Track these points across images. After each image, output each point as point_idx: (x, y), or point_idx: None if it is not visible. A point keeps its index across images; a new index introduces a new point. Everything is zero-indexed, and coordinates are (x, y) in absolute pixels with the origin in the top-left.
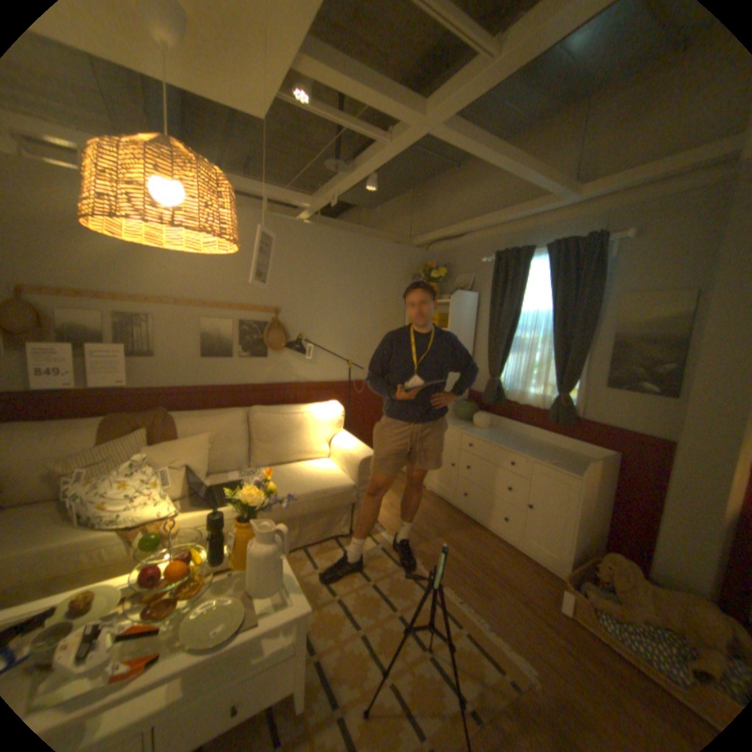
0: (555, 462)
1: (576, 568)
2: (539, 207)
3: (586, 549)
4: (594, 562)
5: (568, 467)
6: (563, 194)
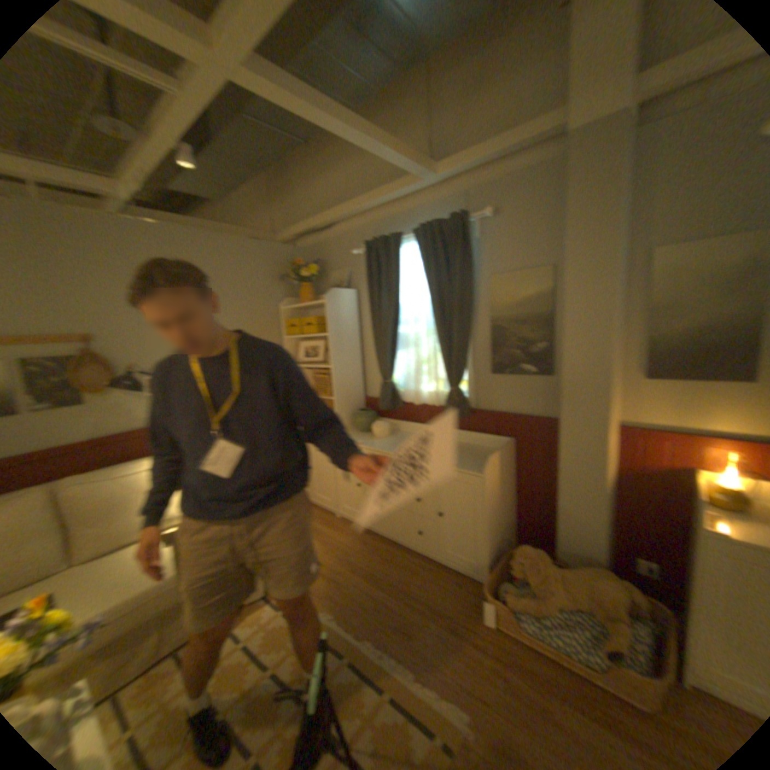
0: (456, 463)
1: (493, 568)
2: (401, 190)
3: (499, 545)
4: (508, 554)
5: (470, 465)
6: (419, 174)
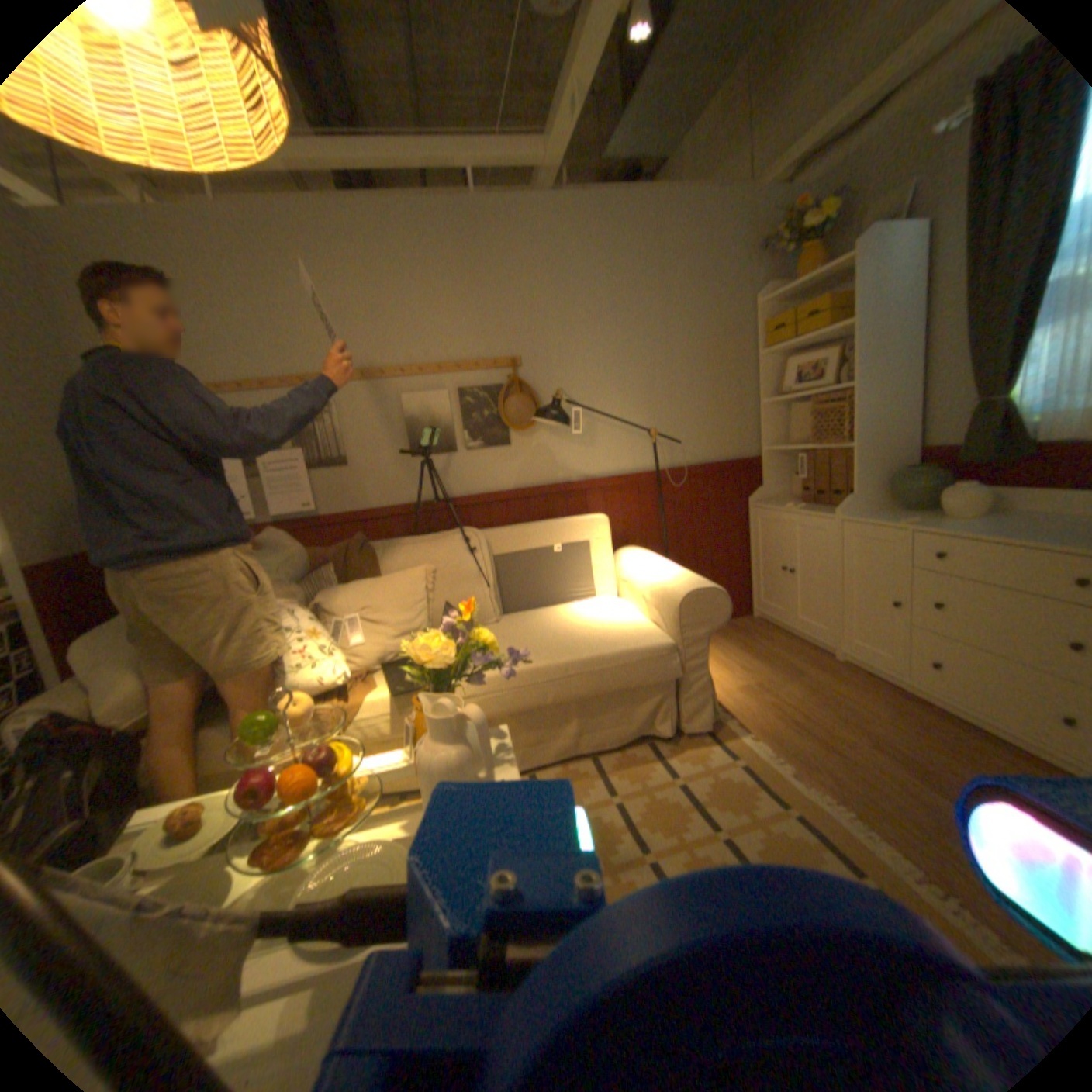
0: None
1: None
2: None
3: None
4: None
5: None
6: None
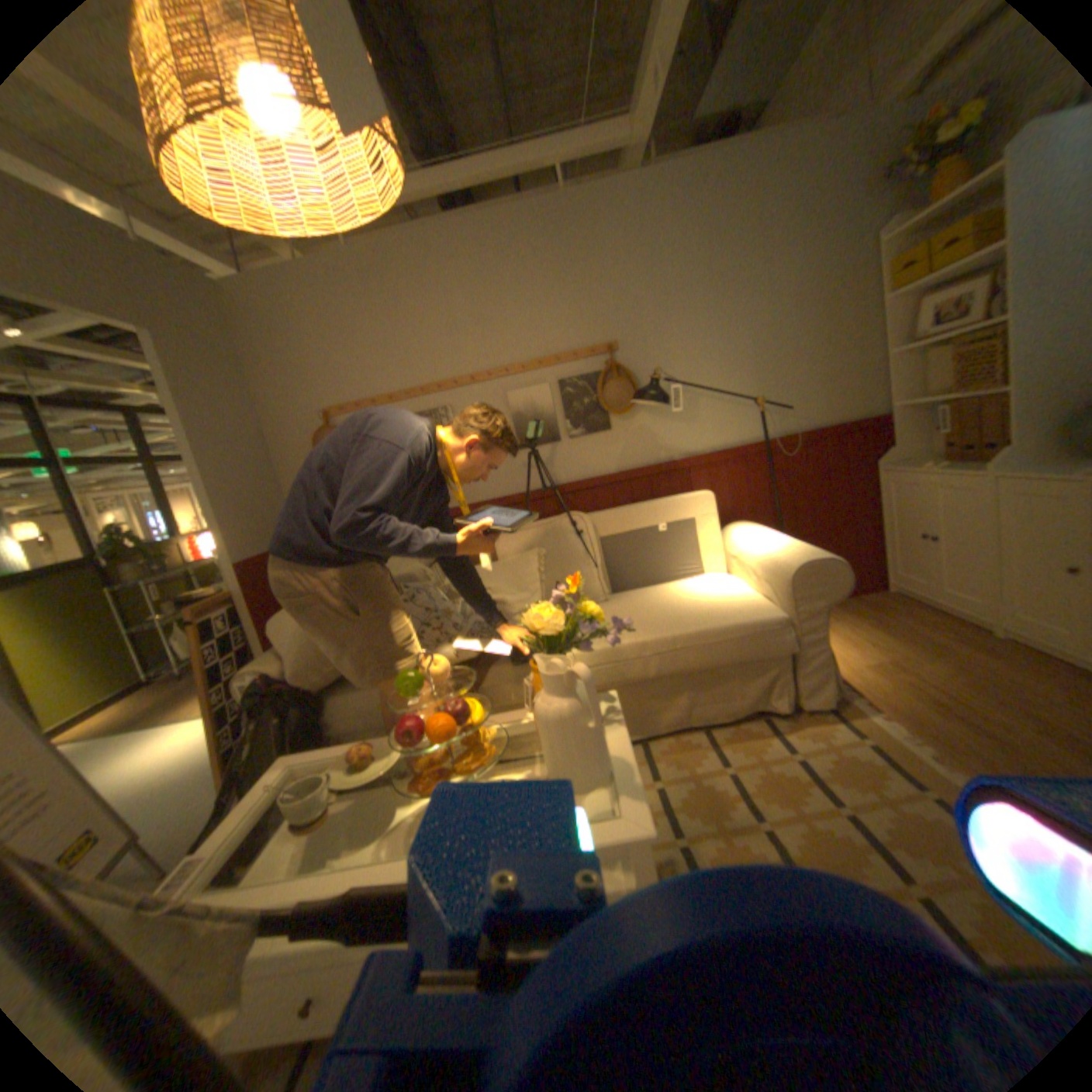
0: None
1: None
2: None
3: None
4: None
5: None
6: None
